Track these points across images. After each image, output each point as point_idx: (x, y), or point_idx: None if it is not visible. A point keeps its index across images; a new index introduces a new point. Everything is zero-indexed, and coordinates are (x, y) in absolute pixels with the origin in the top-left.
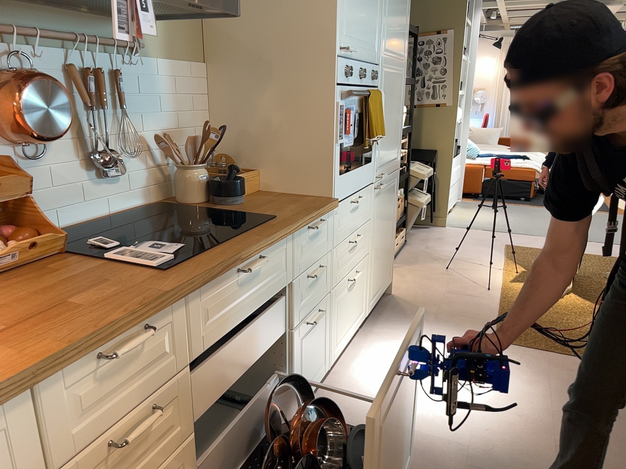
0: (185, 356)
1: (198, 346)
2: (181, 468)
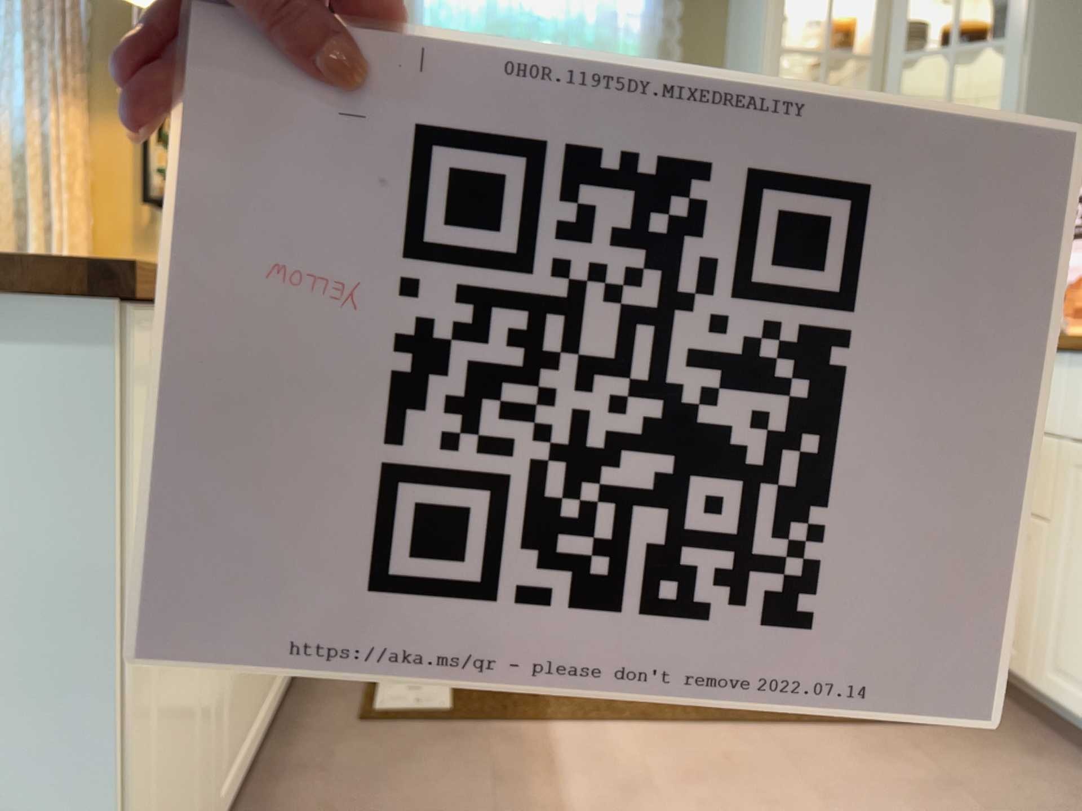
0: (1060, 426)
1: (1076, 429)
2: (1031, 548)
